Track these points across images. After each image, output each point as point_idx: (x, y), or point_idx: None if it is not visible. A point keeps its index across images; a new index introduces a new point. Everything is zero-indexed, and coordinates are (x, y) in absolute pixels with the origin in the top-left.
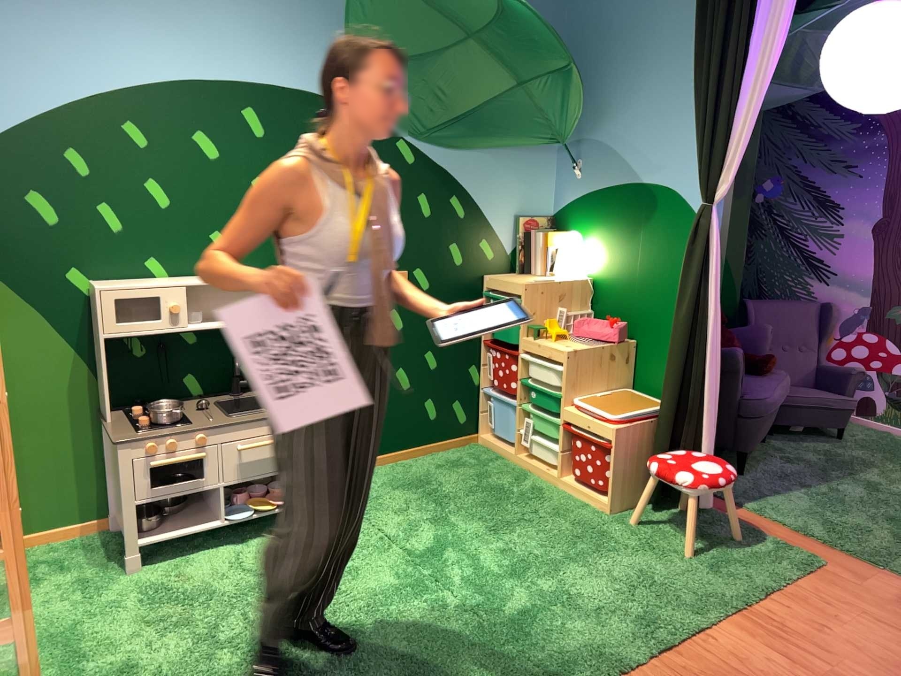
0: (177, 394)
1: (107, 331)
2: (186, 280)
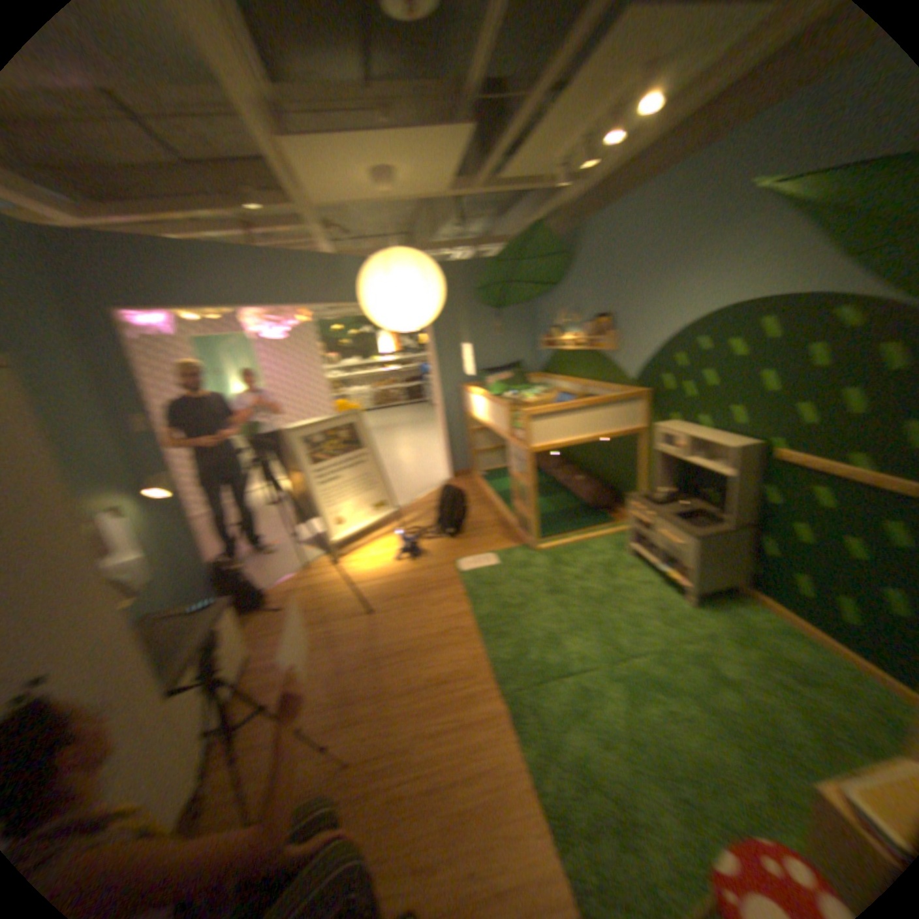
0: (706, 497)
1: (658, 447)
2: (697, 433)
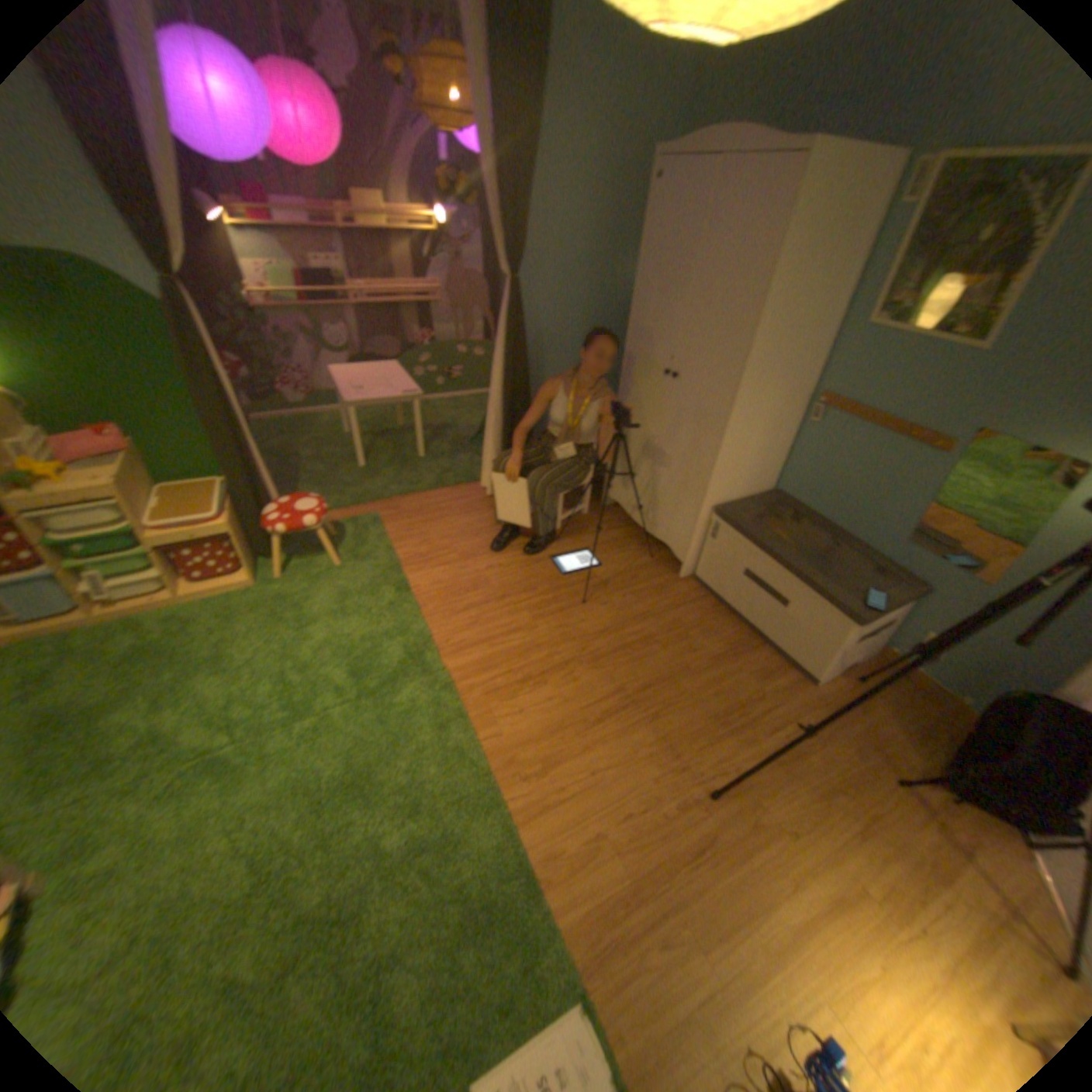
0: None
1: None
2: None
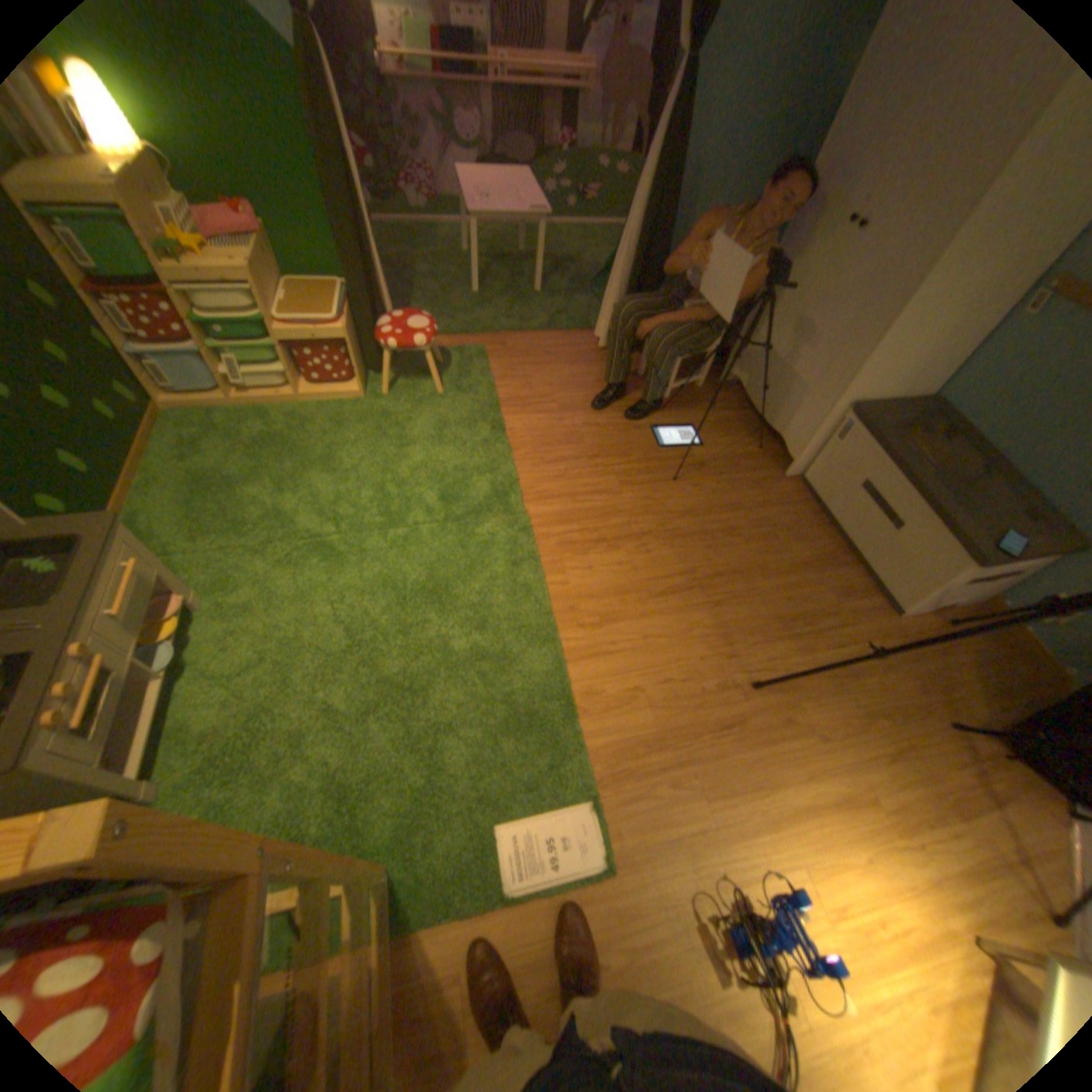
0: None
1: None
2: None
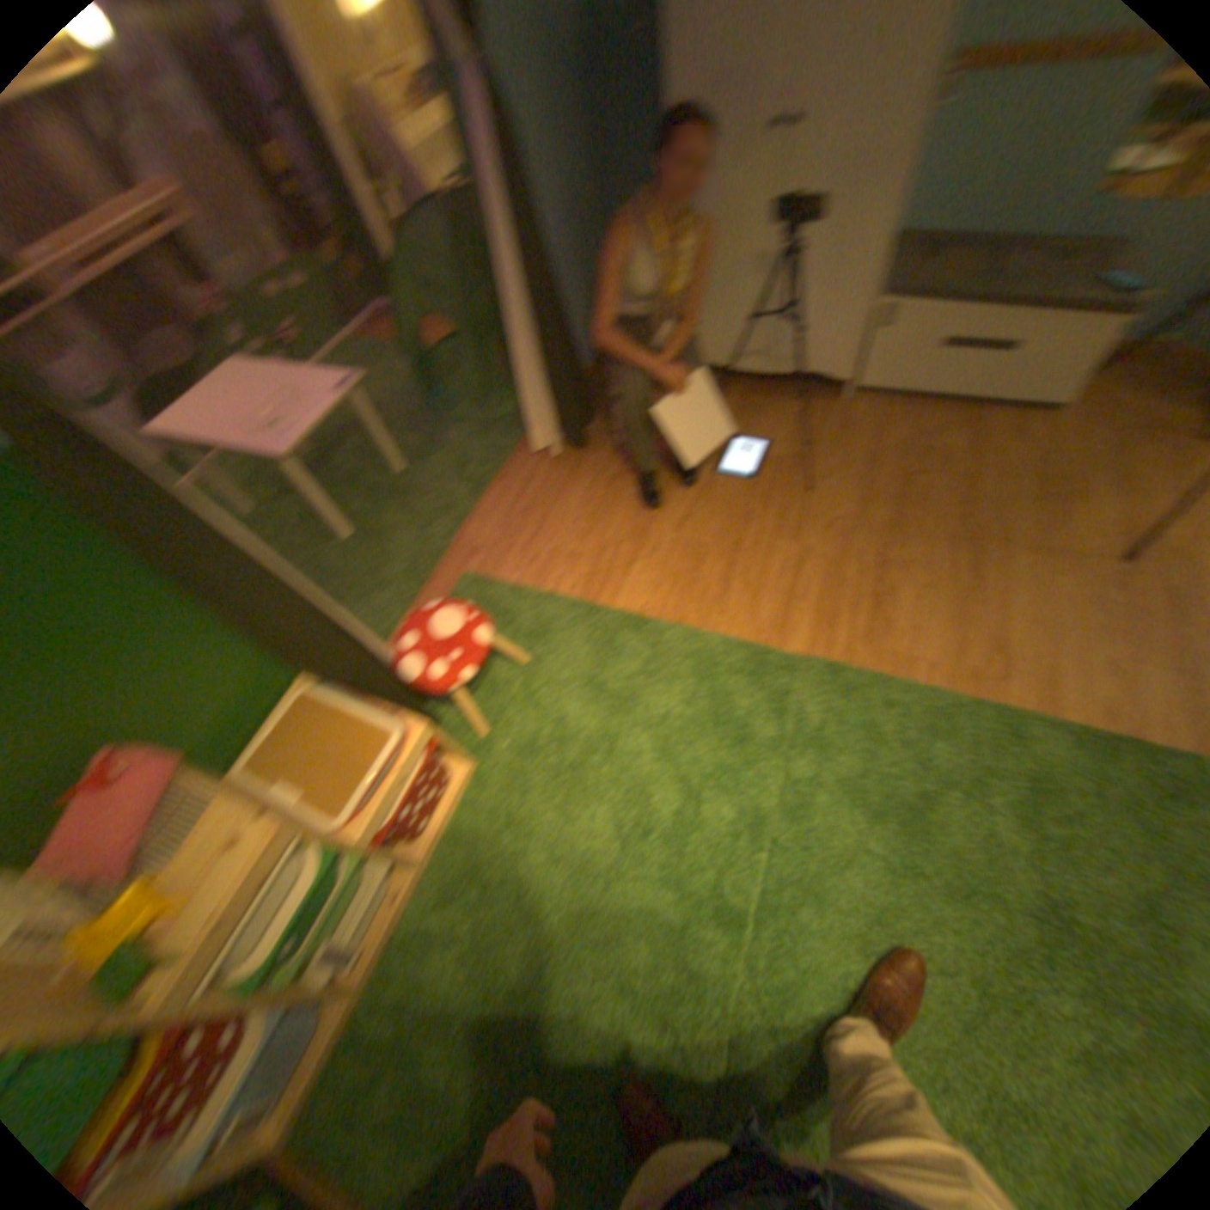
0: None
1: None
2: None
